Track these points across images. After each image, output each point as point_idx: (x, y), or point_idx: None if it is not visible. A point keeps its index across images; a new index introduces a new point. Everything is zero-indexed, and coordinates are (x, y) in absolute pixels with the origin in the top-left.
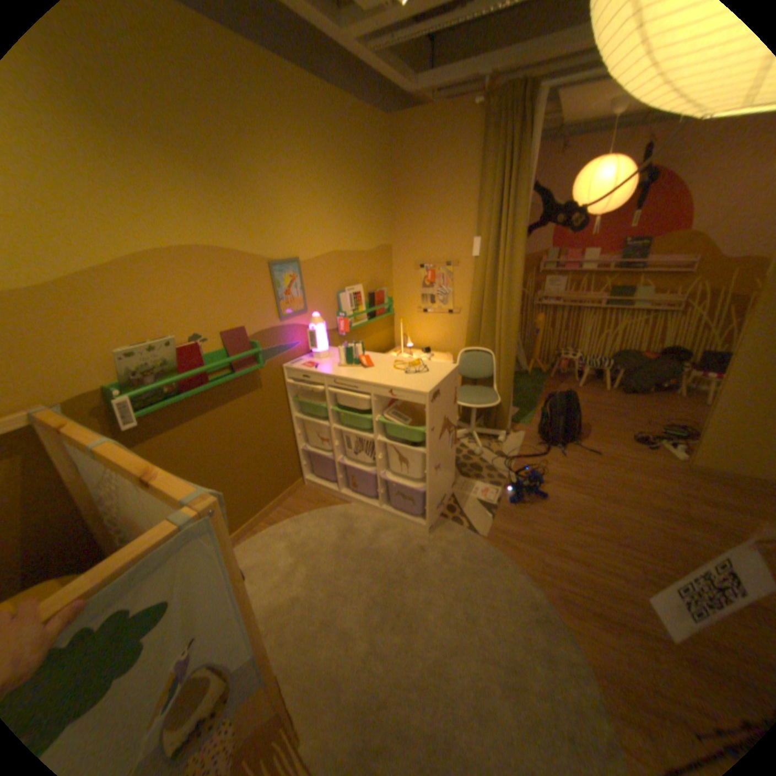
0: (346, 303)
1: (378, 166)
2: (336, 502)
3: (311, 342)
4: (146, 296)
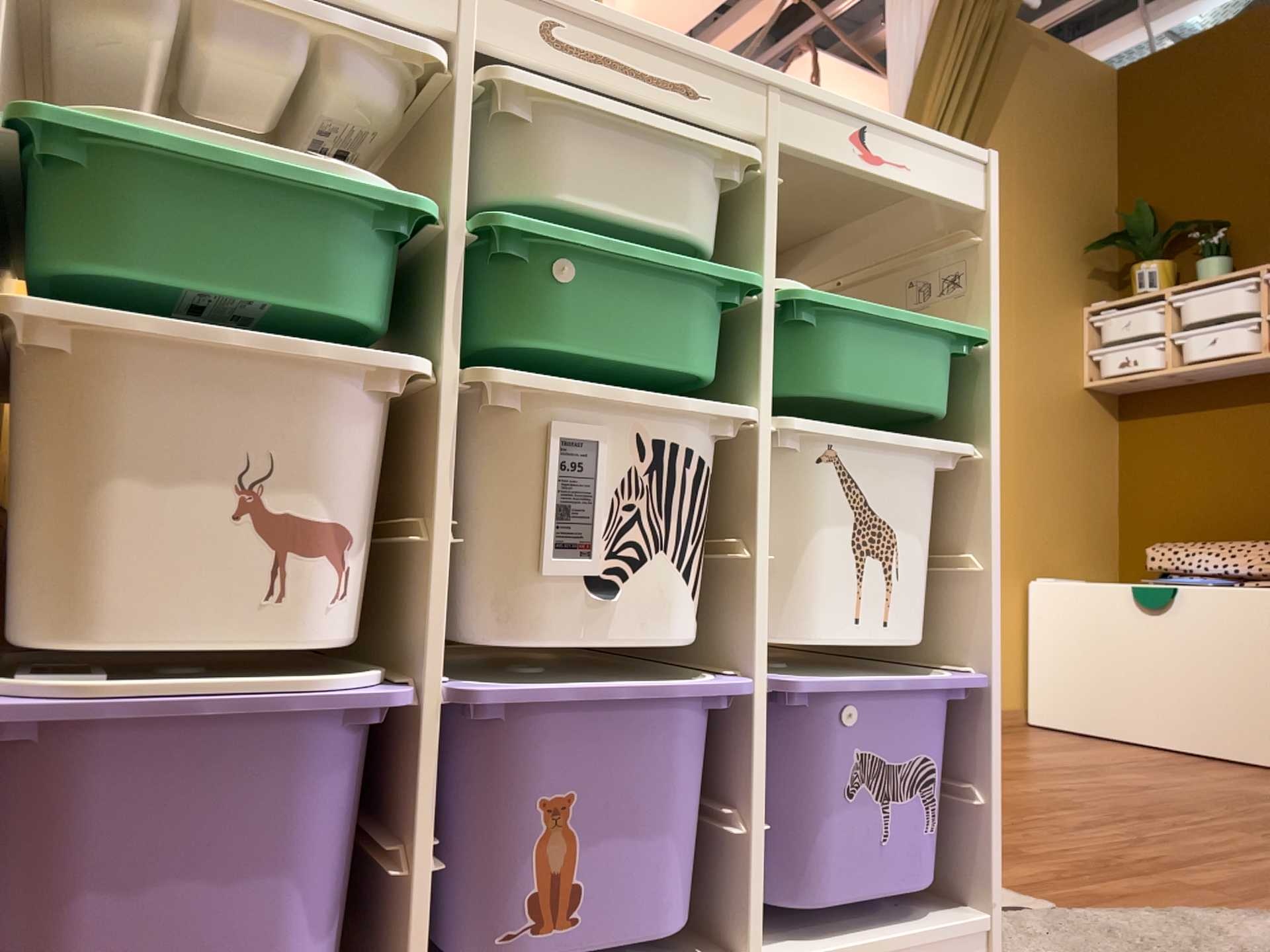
0: None
1: None
2: None
3: None
4: None
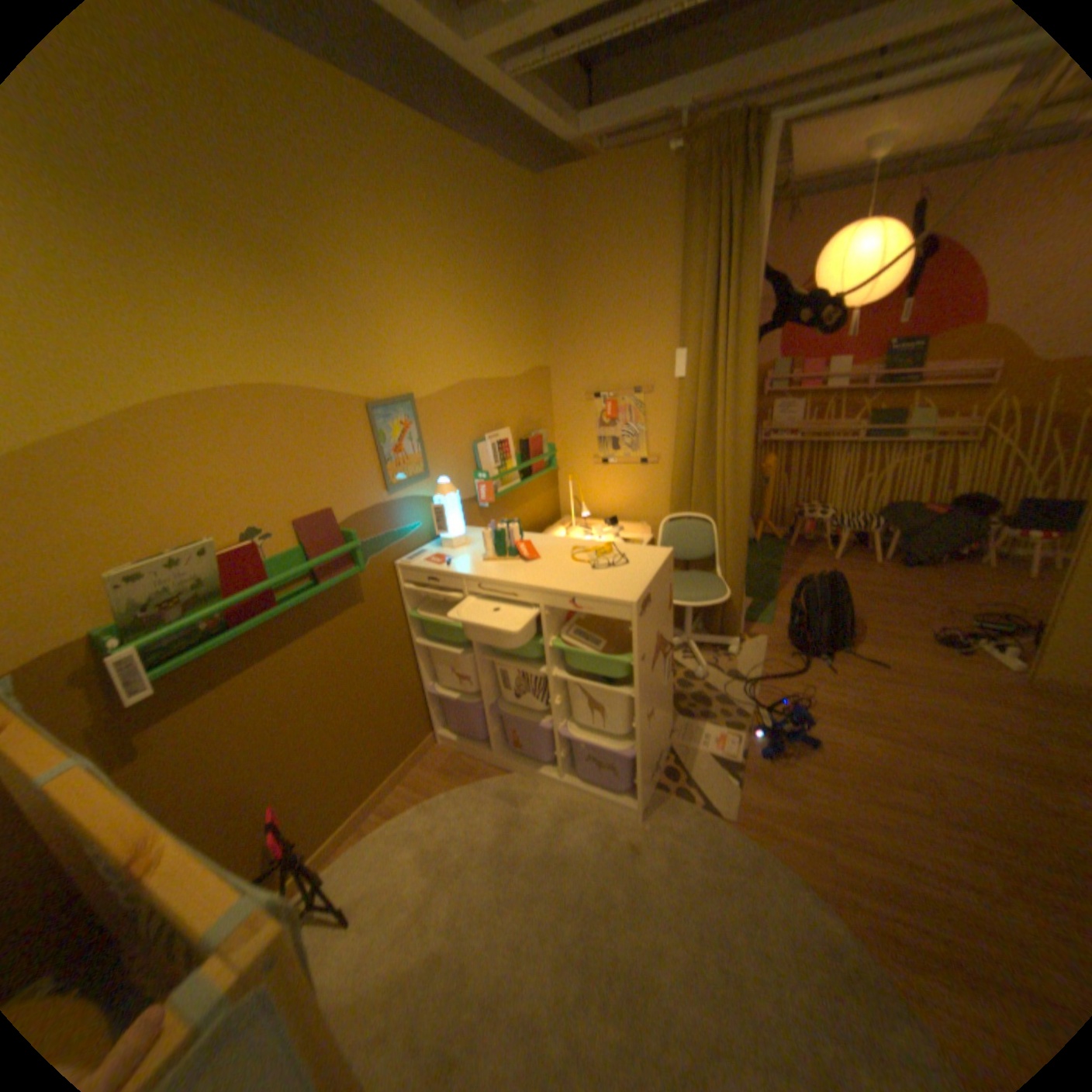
0: (488, 458)
1: (526, 250)
2: (489, 772)
3: (439, 524)
4: (165, 474)
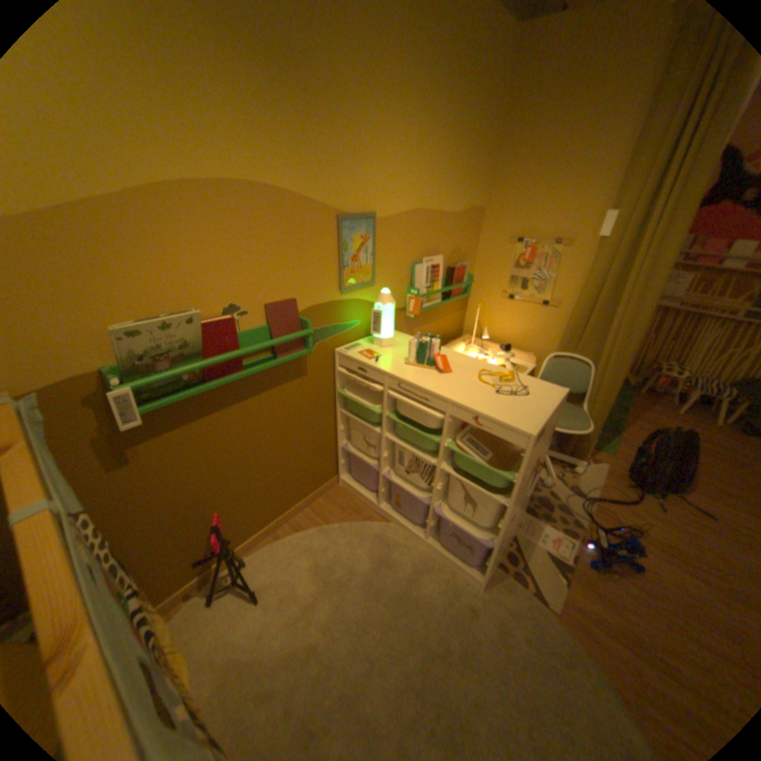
0: (421, 278)
1: (493, 98)
2: (373, 516)
3: (375, 325)
4: (171, 248)
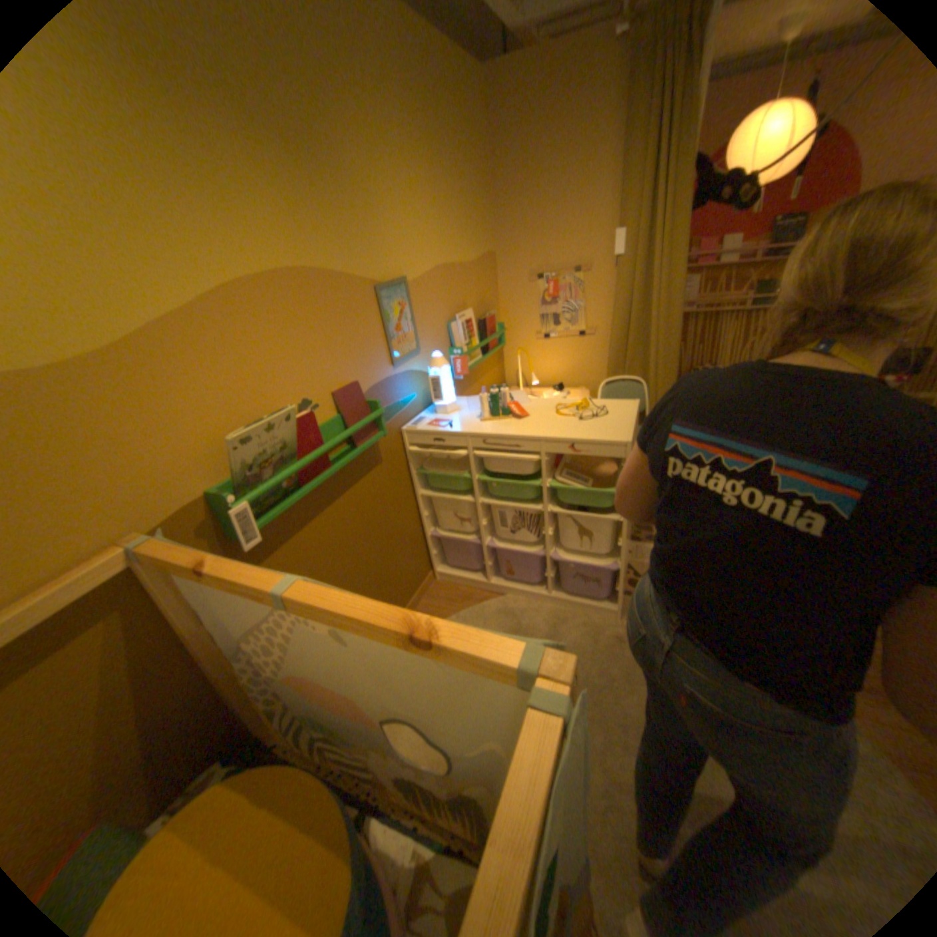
0: (459, 336)
1: (476, 140)
2: (486, 596)
3: (435, 393)
4: (243, 350)
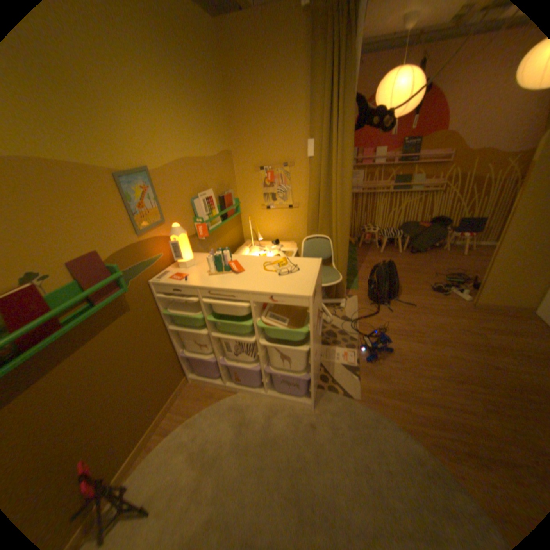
0: (201, 209)
1: (211, 72)
2: (223, 395)
3: (176, 253)
4: None
